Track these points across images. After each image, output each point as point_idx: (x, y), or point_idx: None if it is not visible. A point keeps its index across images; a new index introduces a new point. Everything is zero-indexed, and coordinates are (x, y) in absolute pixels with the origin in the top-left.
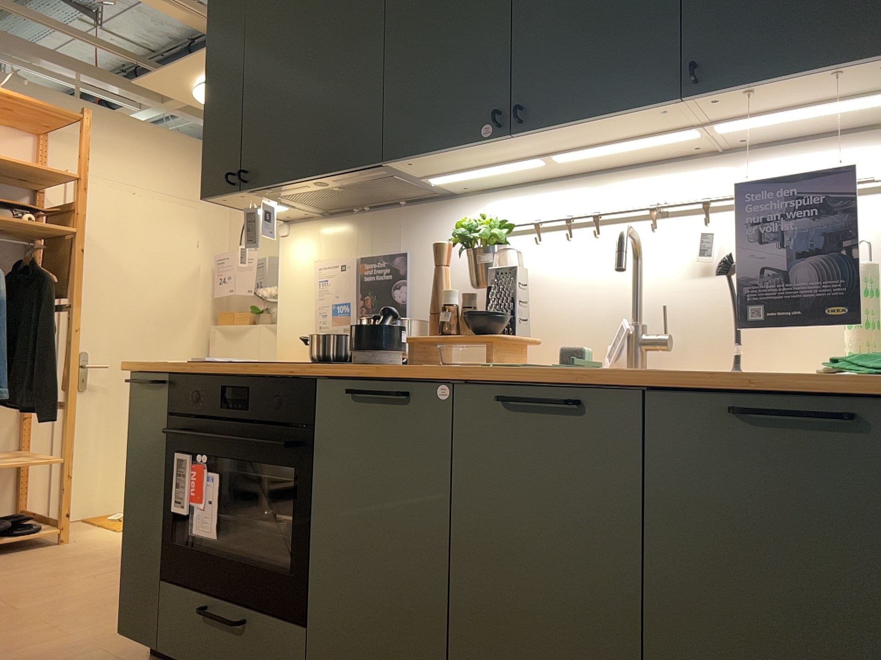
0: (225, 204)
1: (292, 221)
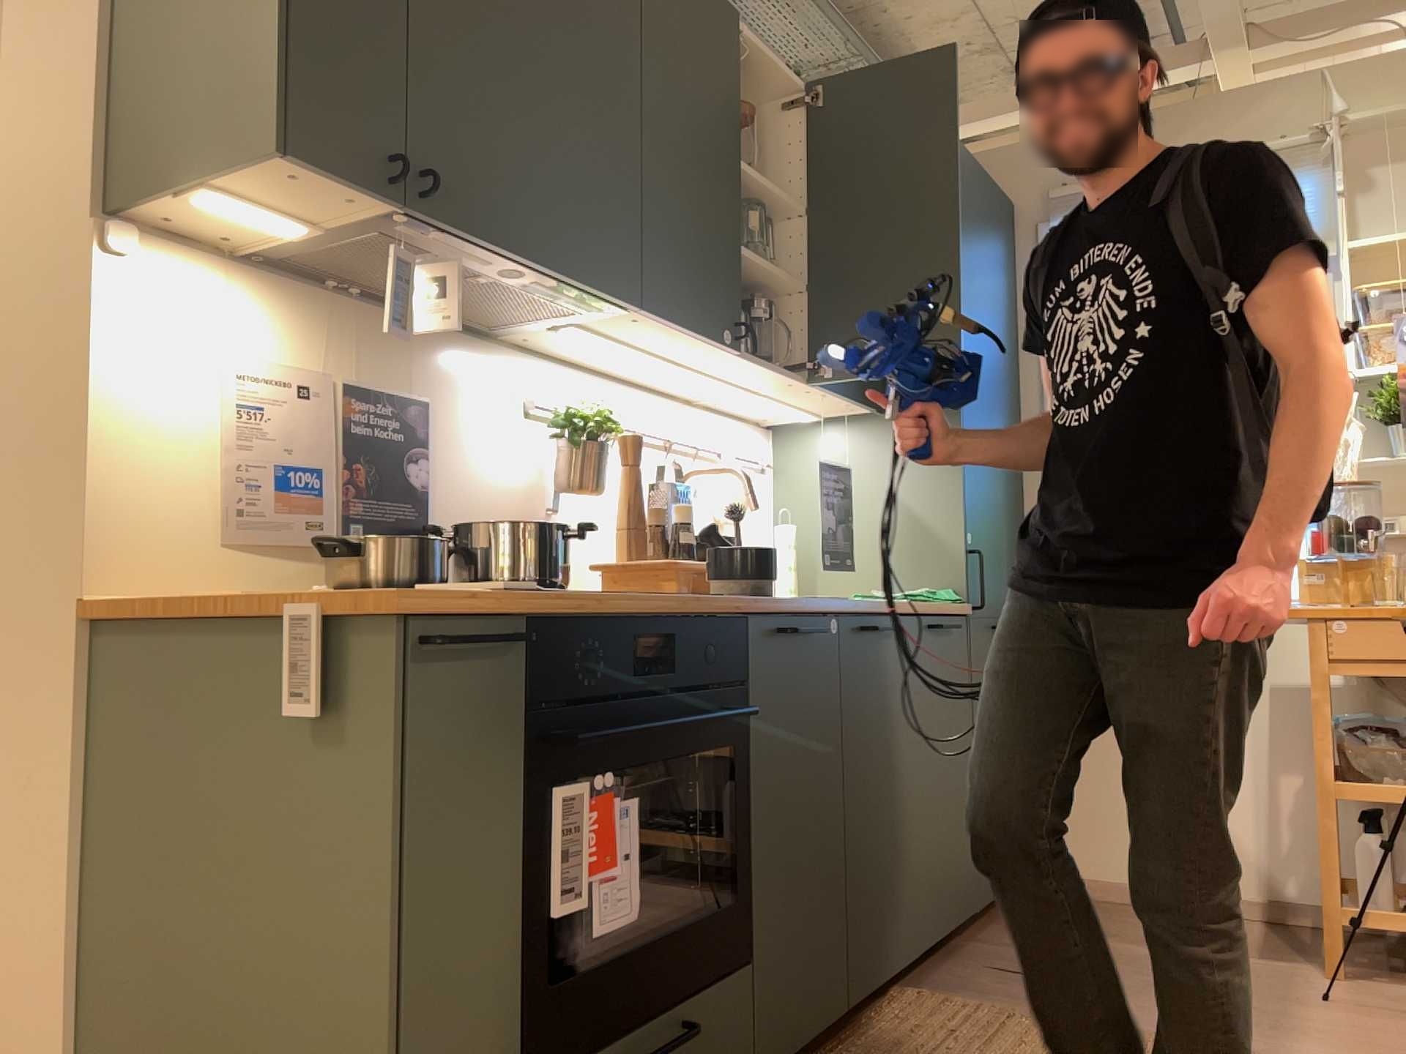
0: (255, 174)
1: (136, 223)
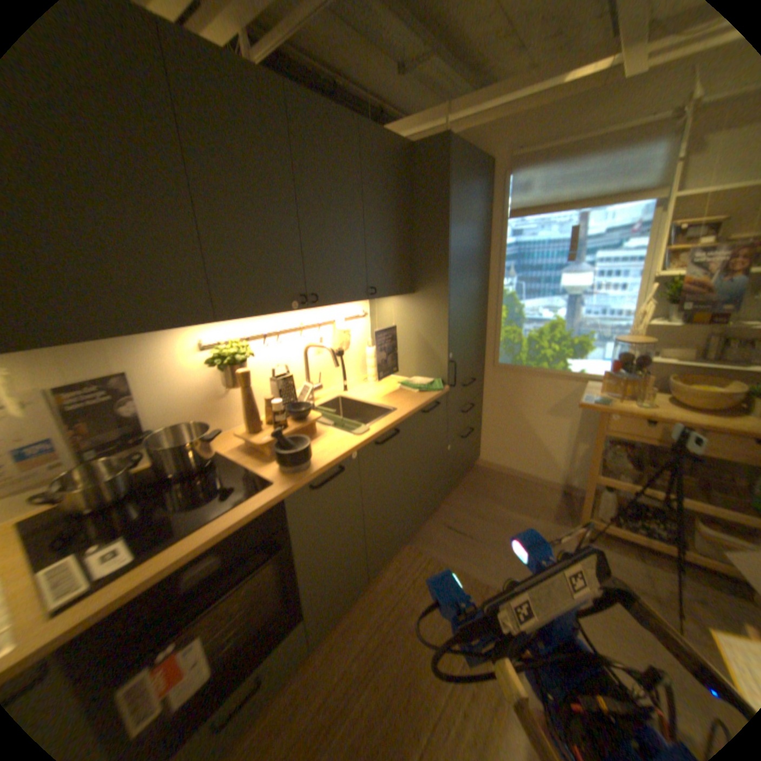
0: None
1: None
